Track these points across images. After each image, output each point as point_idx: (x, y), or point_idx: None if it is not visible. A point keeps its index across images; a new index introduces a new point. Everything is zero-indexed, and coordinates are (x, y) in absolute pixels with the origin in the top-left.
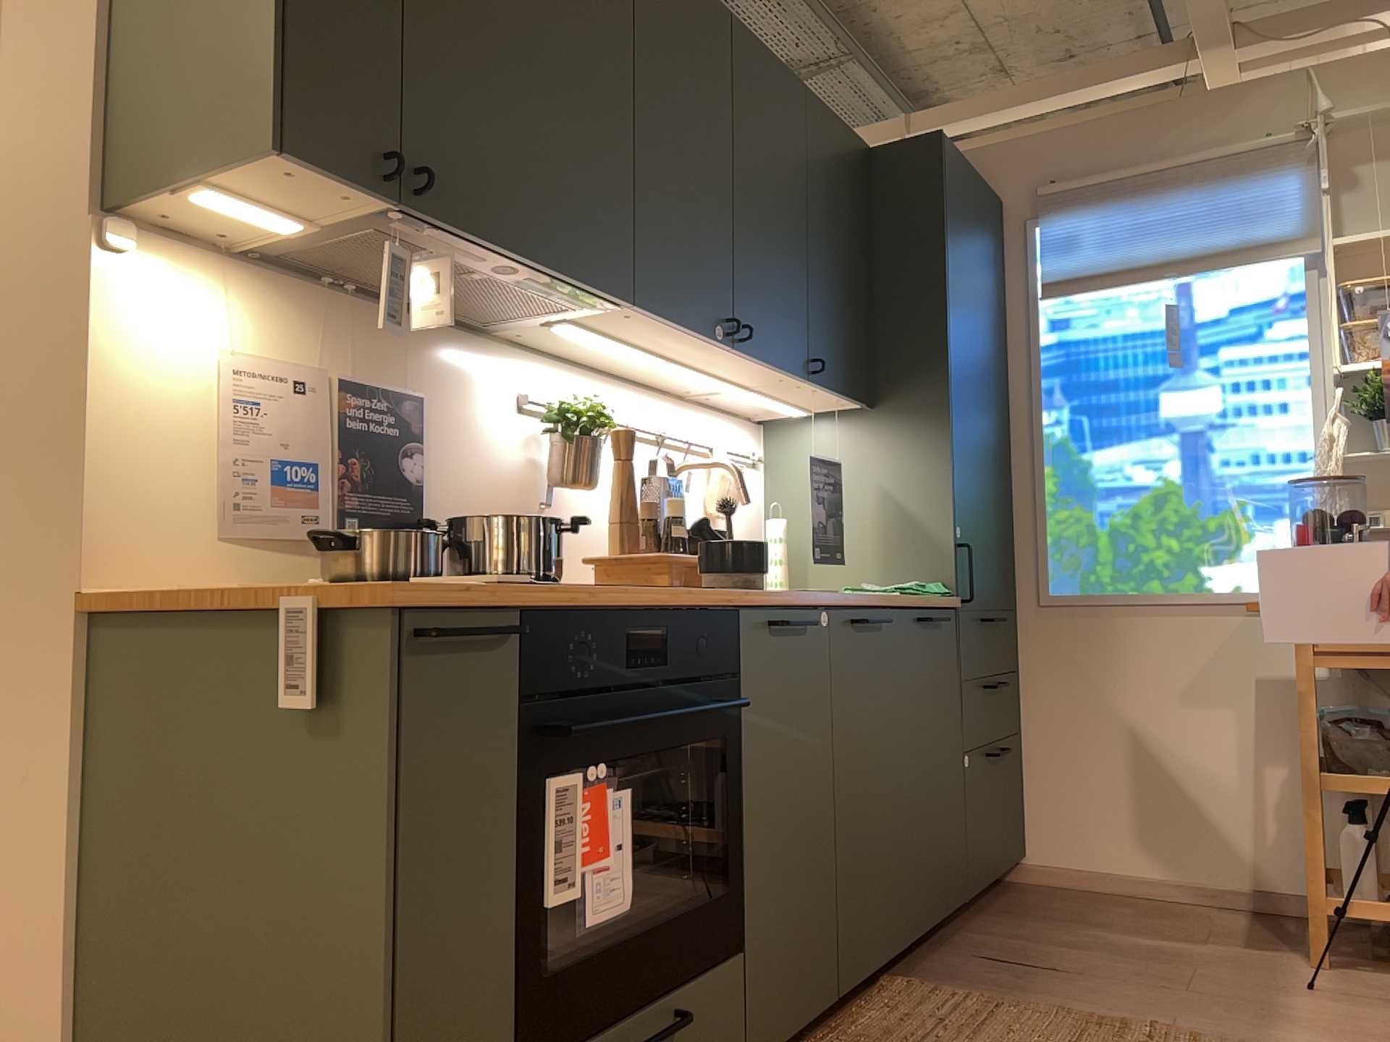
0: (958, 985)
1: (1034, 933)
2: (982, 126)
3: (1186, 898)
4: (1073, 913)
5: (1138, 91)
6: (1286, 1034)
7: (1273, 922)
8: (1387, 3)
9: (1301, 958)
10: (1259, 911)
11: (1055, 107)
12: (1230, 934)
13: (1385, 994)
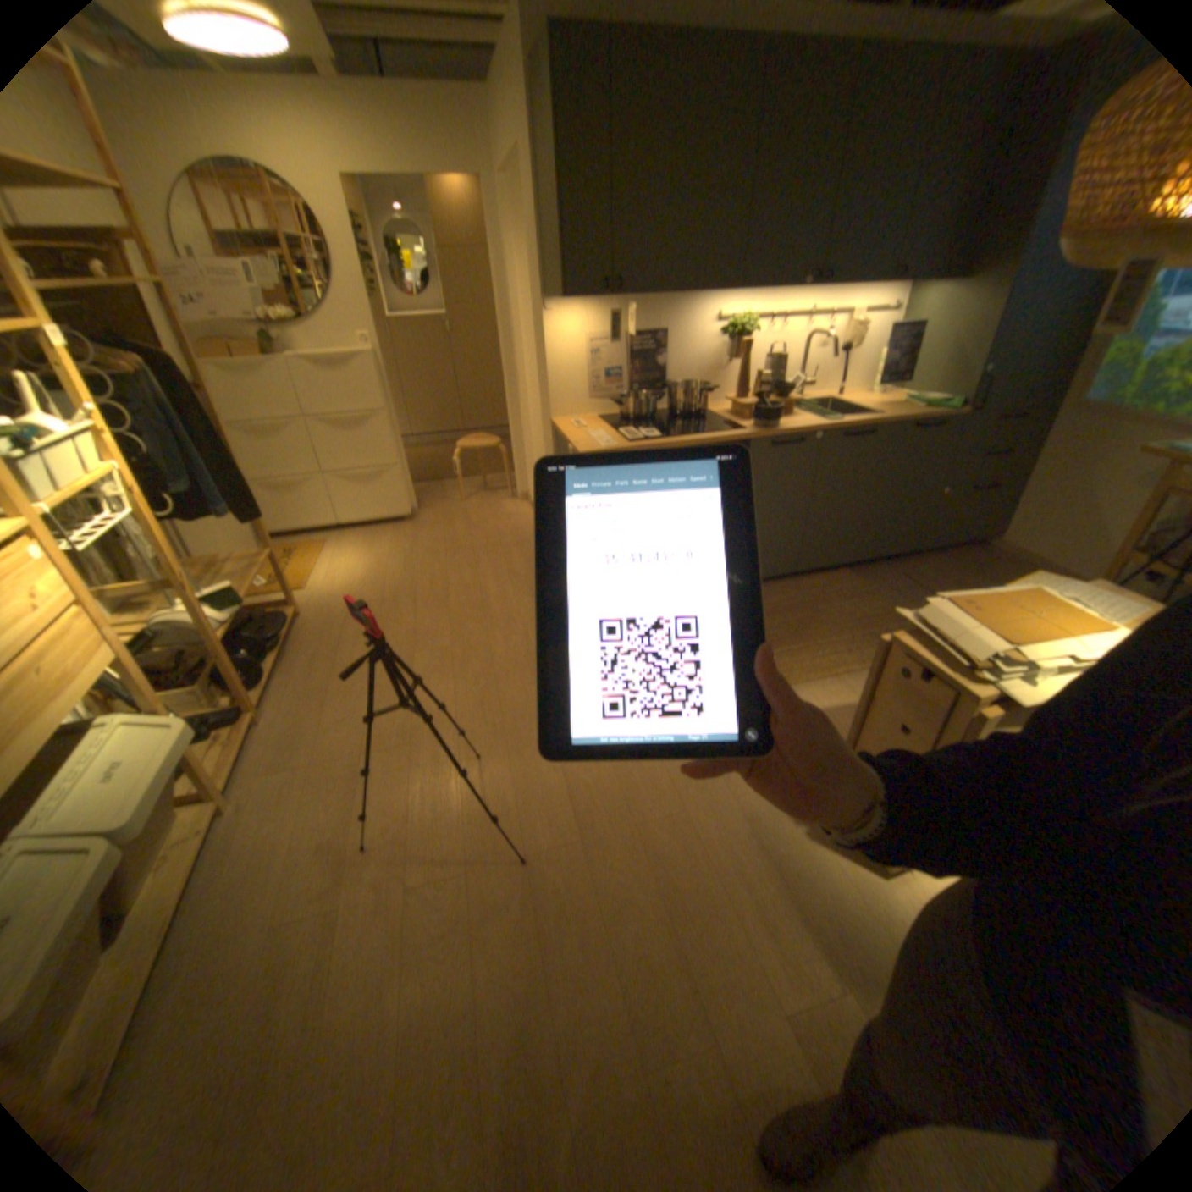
0: (870, 582)
1: (948, 573)
2: None
3: None
4: (989, 570)
5: None
6: None
7: None
8: None
9: None
10: None
11: None
12: None
13: None
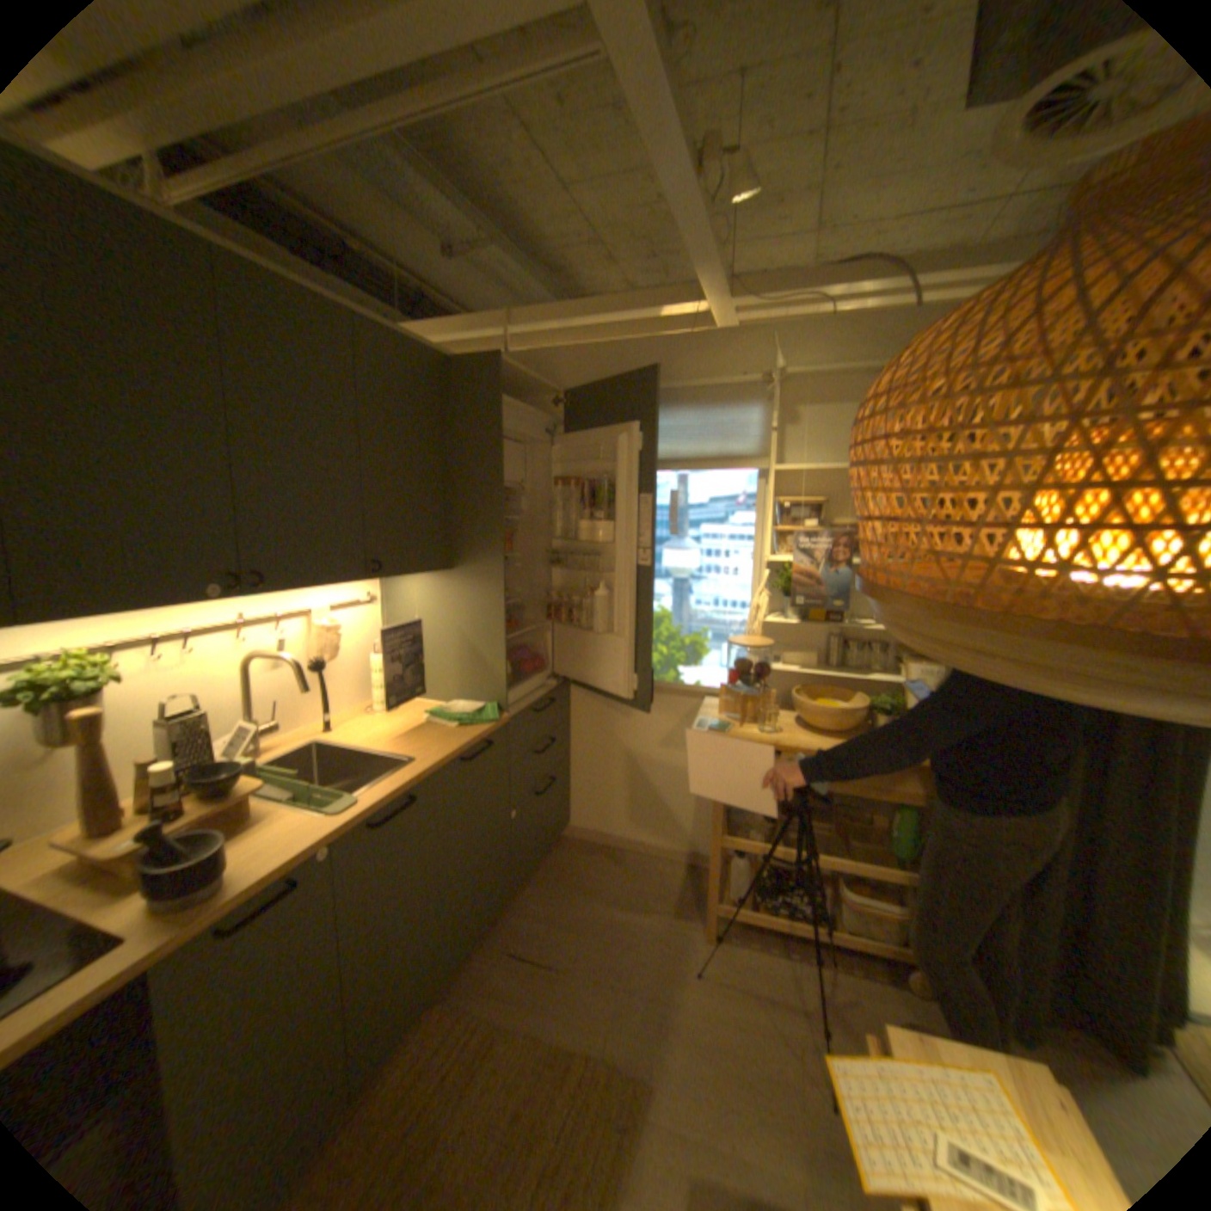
0: (477, 1006)
1: (552, 912)
2: (562, 327)
3: (654, 856)
4: (584, 880)
5: (670, 317)
6: (669, 1057)
7: (696, 879)
8: (838, 279)
9: (701, 932)
10: (691, 867)
11: (612, 321)
12: (669, 900)
13: (739, 981)
